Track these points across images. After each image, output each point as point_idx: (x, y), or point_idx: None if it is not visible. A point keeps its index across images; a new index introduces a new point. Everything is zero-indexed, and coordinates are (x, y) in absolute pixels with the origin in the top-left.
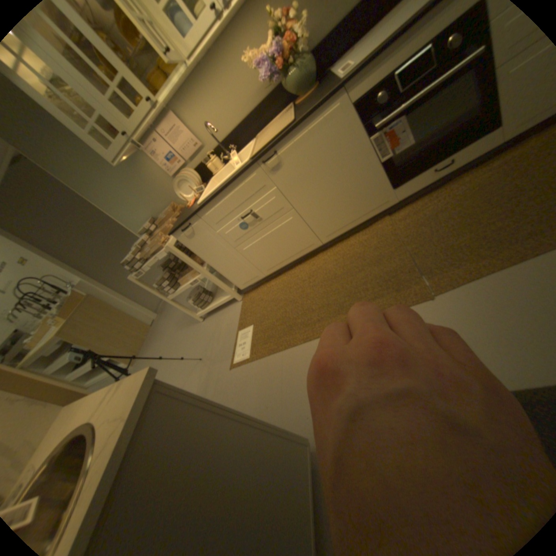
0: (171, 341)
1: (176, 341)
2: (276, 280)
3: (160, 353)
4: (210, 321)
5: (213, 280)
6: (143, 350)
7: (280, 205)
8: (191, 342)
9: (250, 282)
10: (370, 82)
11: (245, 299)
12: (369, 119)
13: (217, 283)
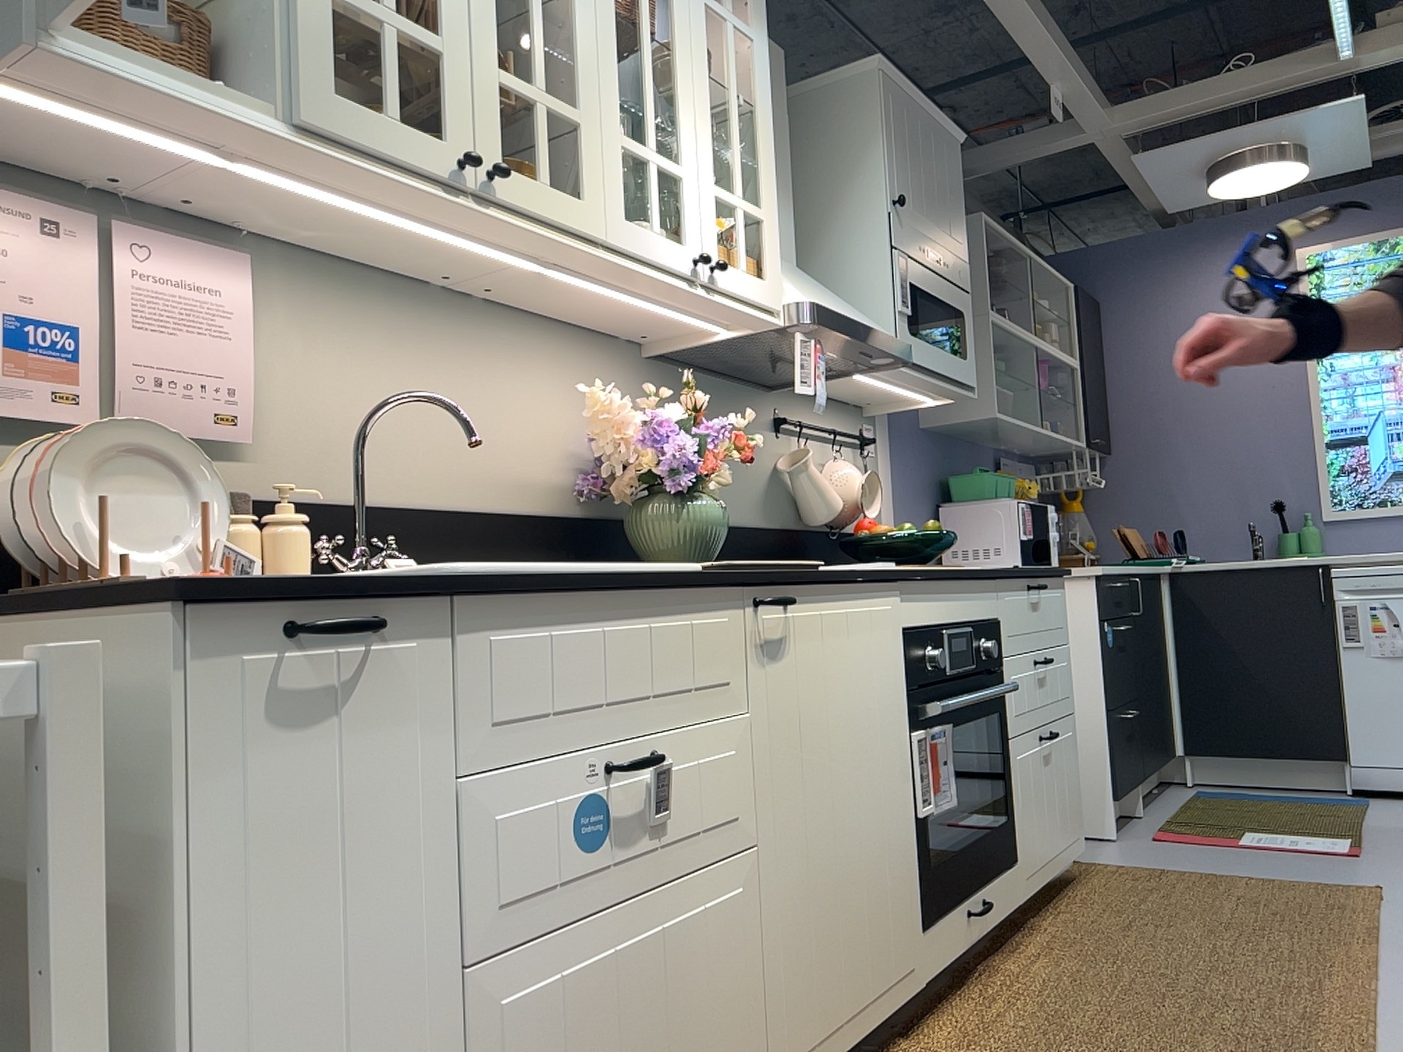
0: None
1: None
2: None
3: None
4: None
5: None
6: None
7: (731, 803)
8: None
9: None
10: (923, 613)
11: None
12: (914, 688)
13: None
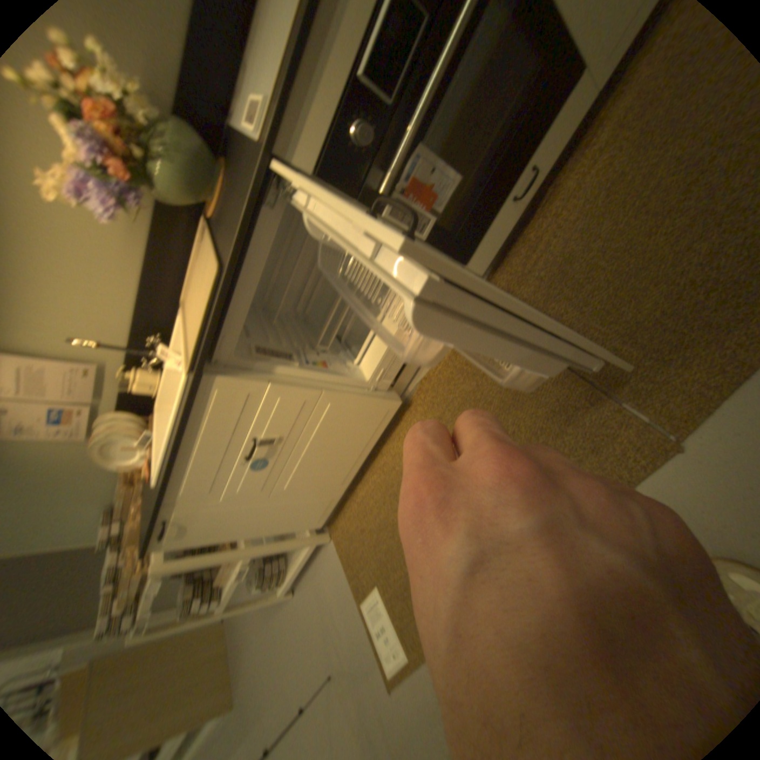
0: (267, 648)
1: (273, 646)
2: (364, 487)
3: (262, 677)
4: (304, 594)
5: (268, 554)
6: (235, 675)
7: (297, 405)
8: (297, 646)
9: (328, 514)
10: (319, 122)
11: (336, 538)
12: (360, 189)
13: (278, 552)
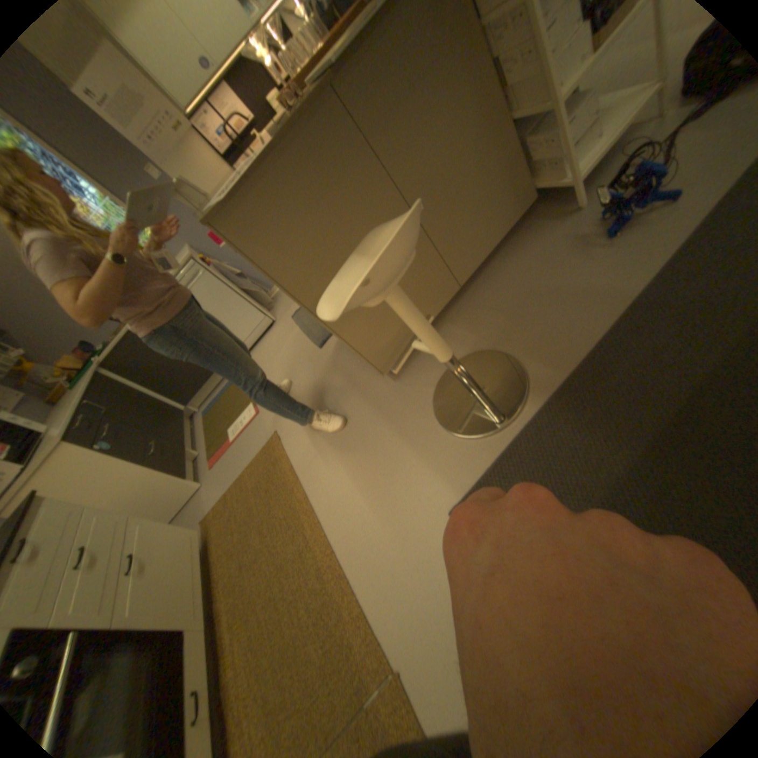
0: None
1: None
2: None
3: None
4: None
5: None
6: None
7: None
8: None
9: None
10: None
11: None
12: None
13: None
